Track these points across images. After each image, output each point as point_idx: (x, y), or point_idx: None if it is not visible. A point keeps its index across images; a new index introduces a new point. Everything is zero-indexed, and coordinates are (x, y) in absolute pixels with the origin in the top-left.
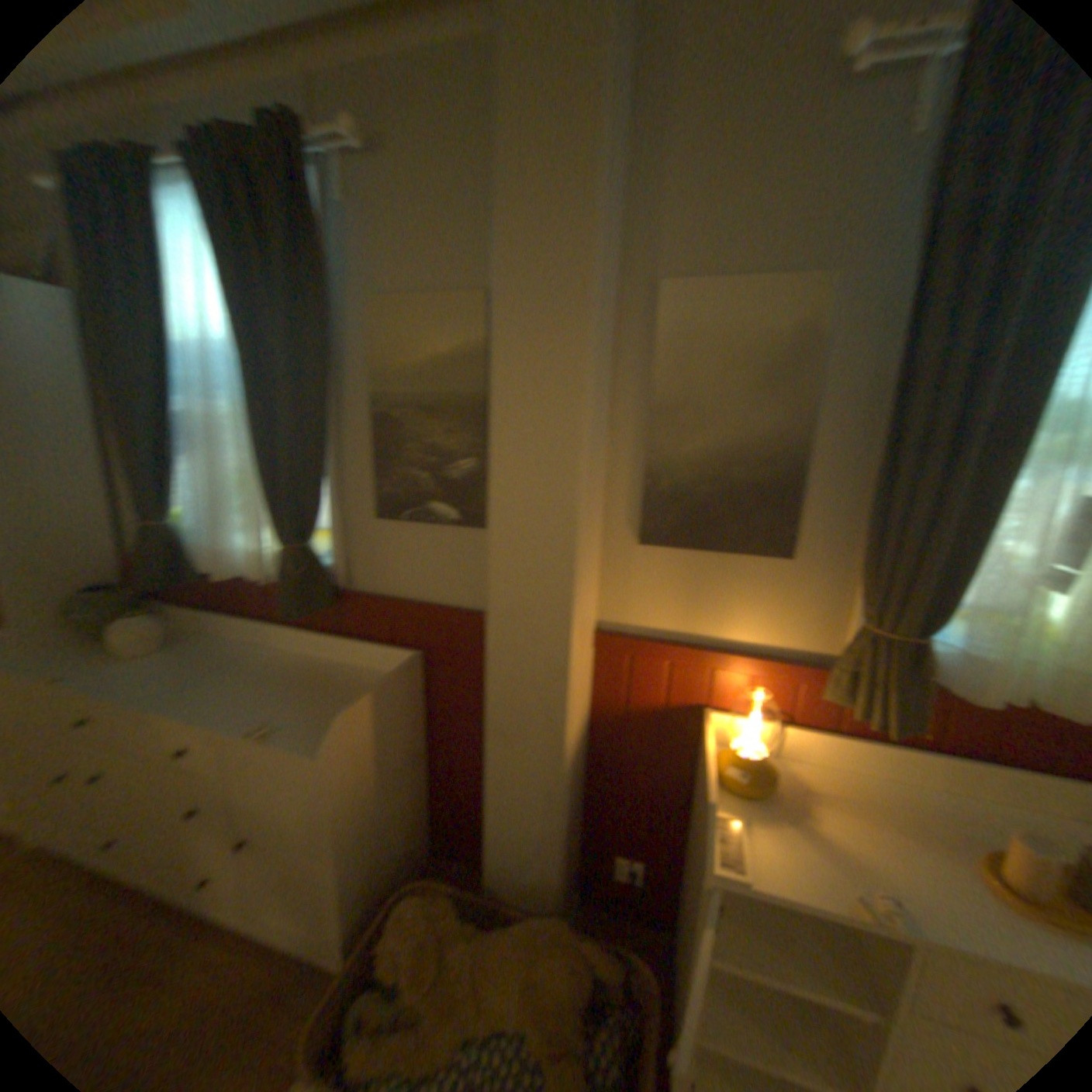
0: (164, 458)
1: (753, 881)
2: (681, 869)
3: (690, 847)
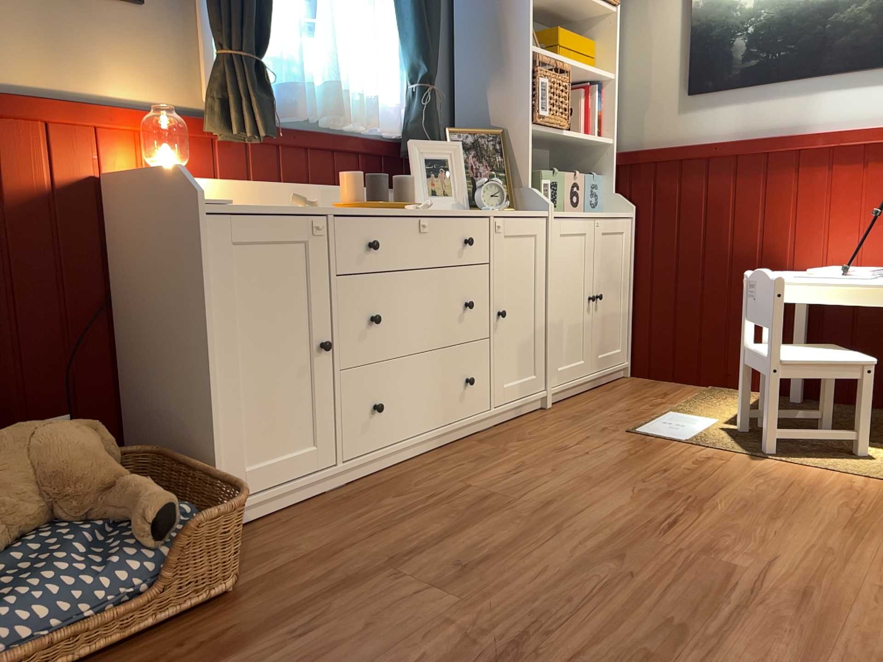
0: None
1: (229, 201)
2: (116, 391)
3: (126, 337)
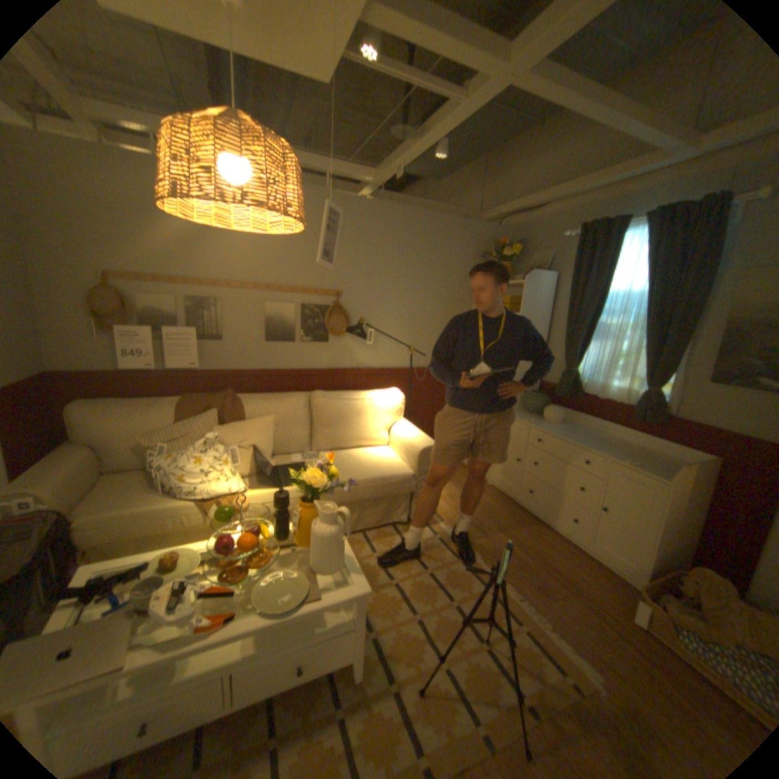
0: (589, 342)
1: None
2: None
3: None
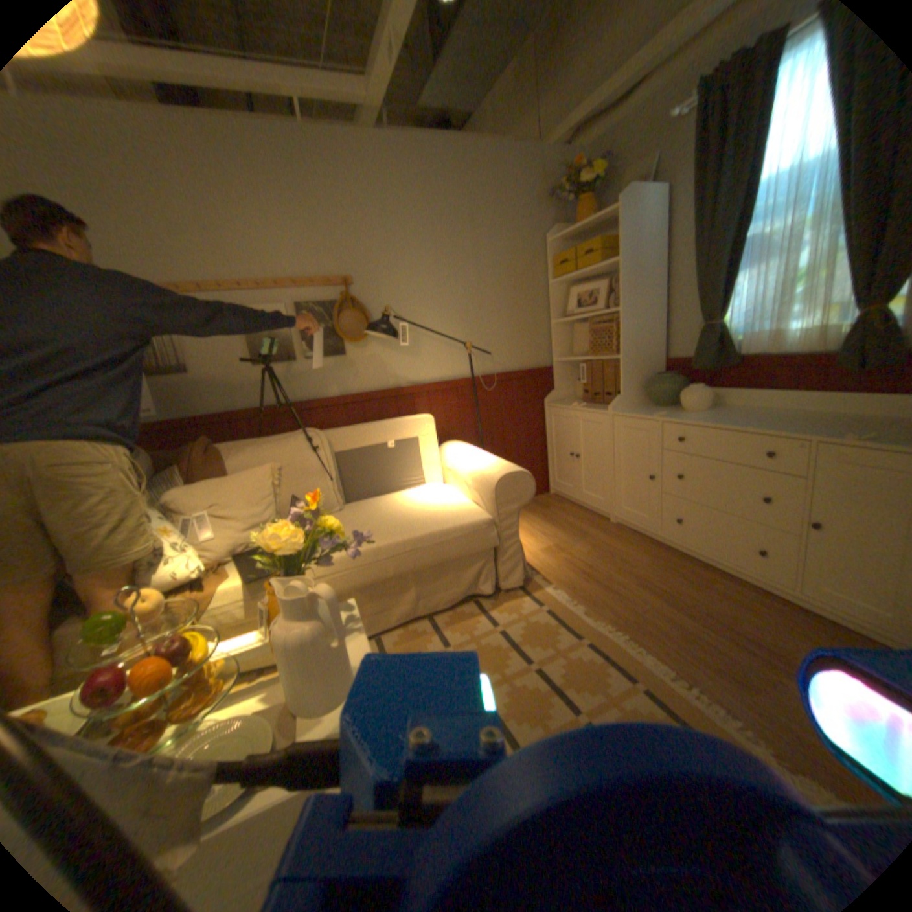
0: (740, 269)
1: None
2: None
3: None
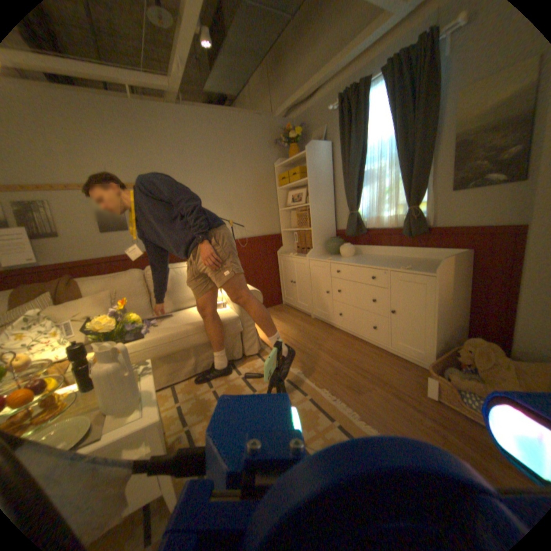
0: (362, 186)
1: None
2: None
3: None
